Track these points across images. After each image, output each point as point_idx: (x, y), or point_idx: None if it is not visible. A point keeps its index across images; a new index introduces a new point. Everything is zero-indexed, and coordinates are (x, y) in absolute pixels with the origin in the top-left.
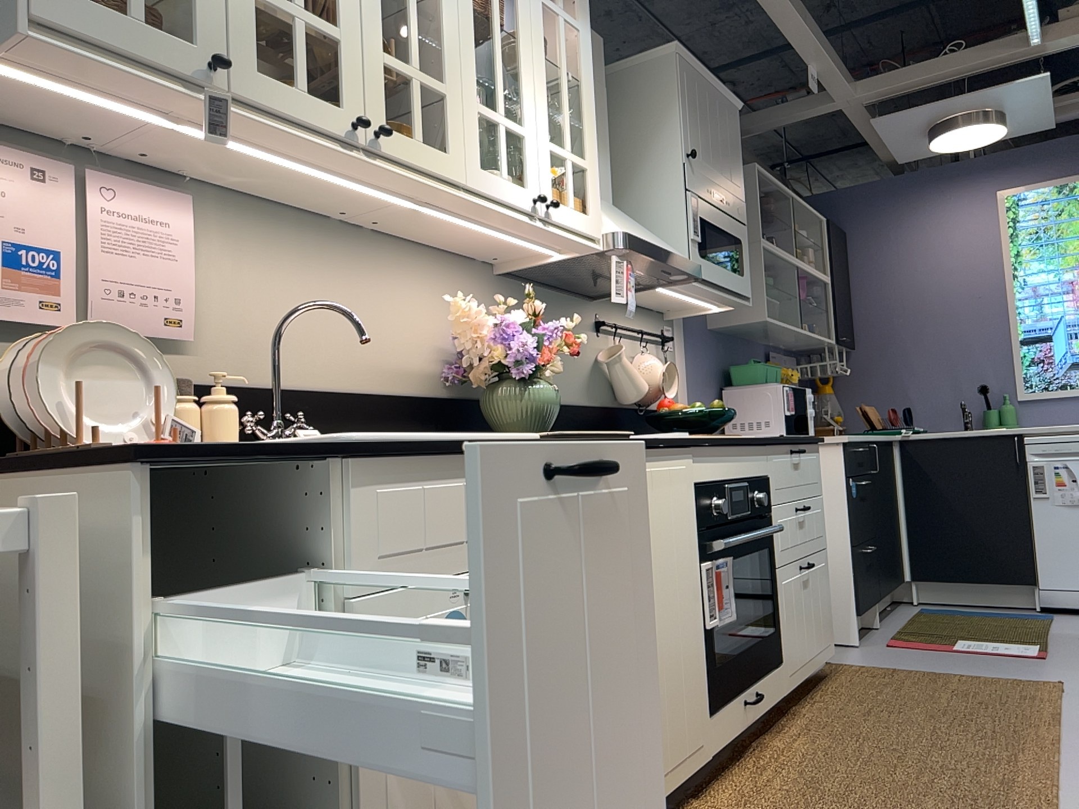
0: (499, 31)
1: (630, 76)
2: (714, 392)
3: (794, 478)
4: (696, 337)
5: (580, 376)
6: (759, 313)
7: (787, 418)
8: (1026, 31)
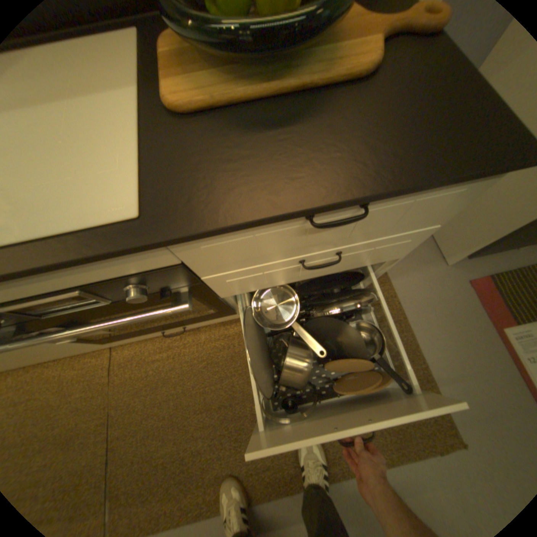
0: None
1: None
2: None
3: (305, 241)
4: None
5: None
6: None
7: None
8: None
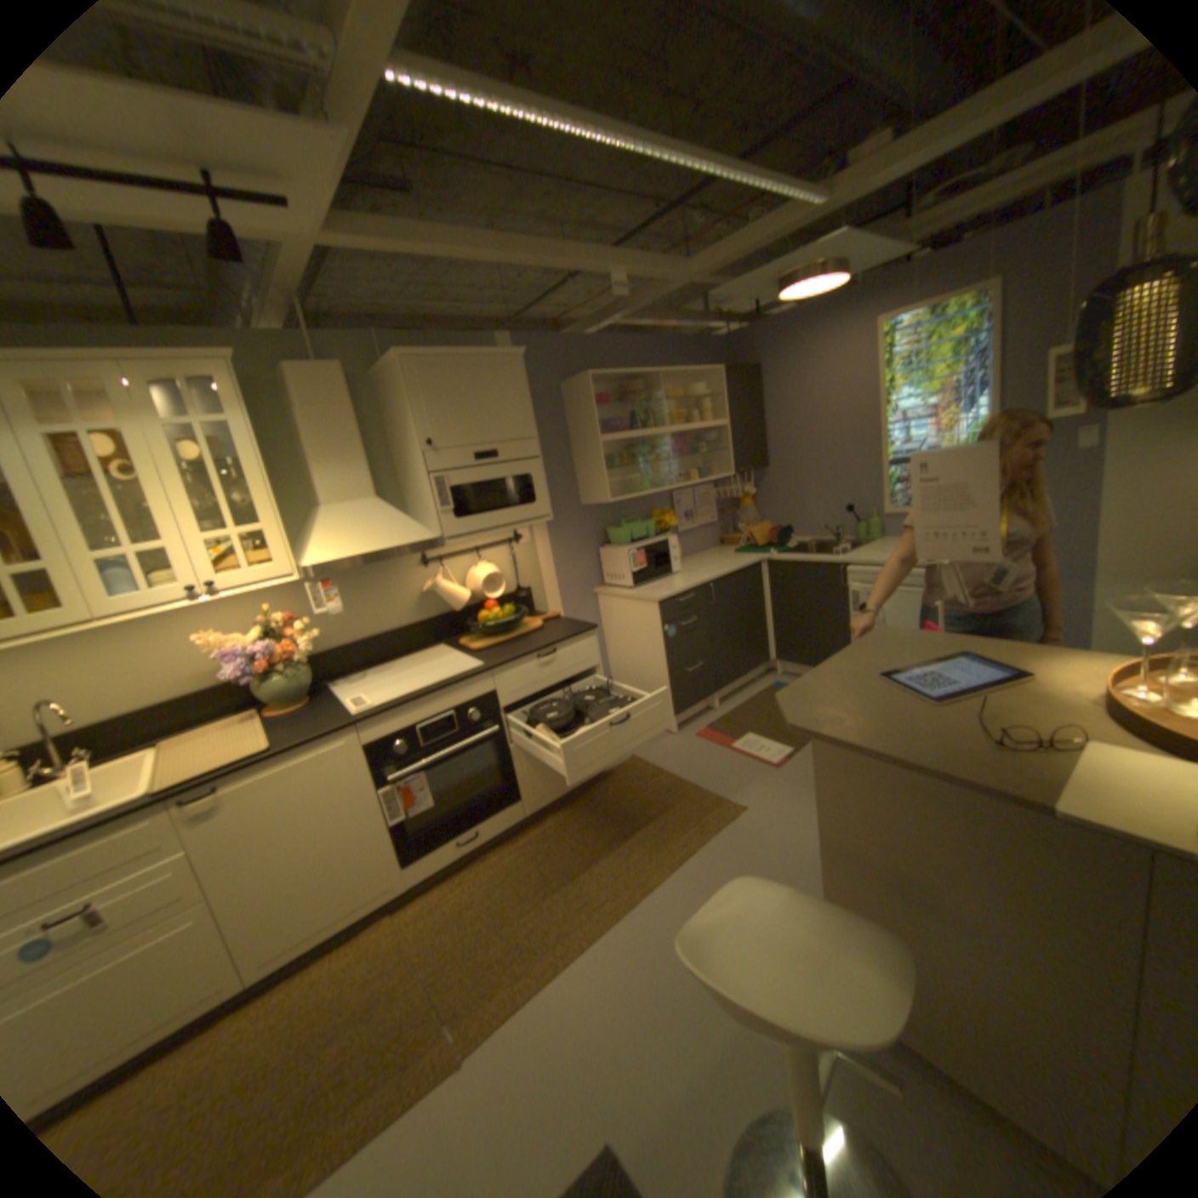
0: (107, 481)
1: (388, 371)
2: (590, 552)
3: (543, 673)
4: (561, 519)
5: (405, 605)
6: (604, 496)
7: (634, 573)
8: (797, 198)
